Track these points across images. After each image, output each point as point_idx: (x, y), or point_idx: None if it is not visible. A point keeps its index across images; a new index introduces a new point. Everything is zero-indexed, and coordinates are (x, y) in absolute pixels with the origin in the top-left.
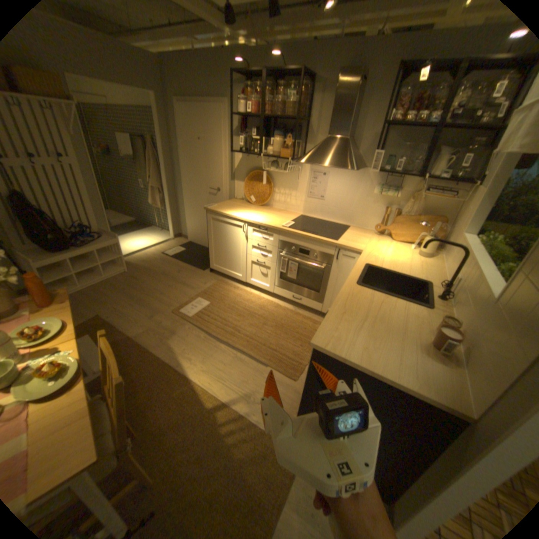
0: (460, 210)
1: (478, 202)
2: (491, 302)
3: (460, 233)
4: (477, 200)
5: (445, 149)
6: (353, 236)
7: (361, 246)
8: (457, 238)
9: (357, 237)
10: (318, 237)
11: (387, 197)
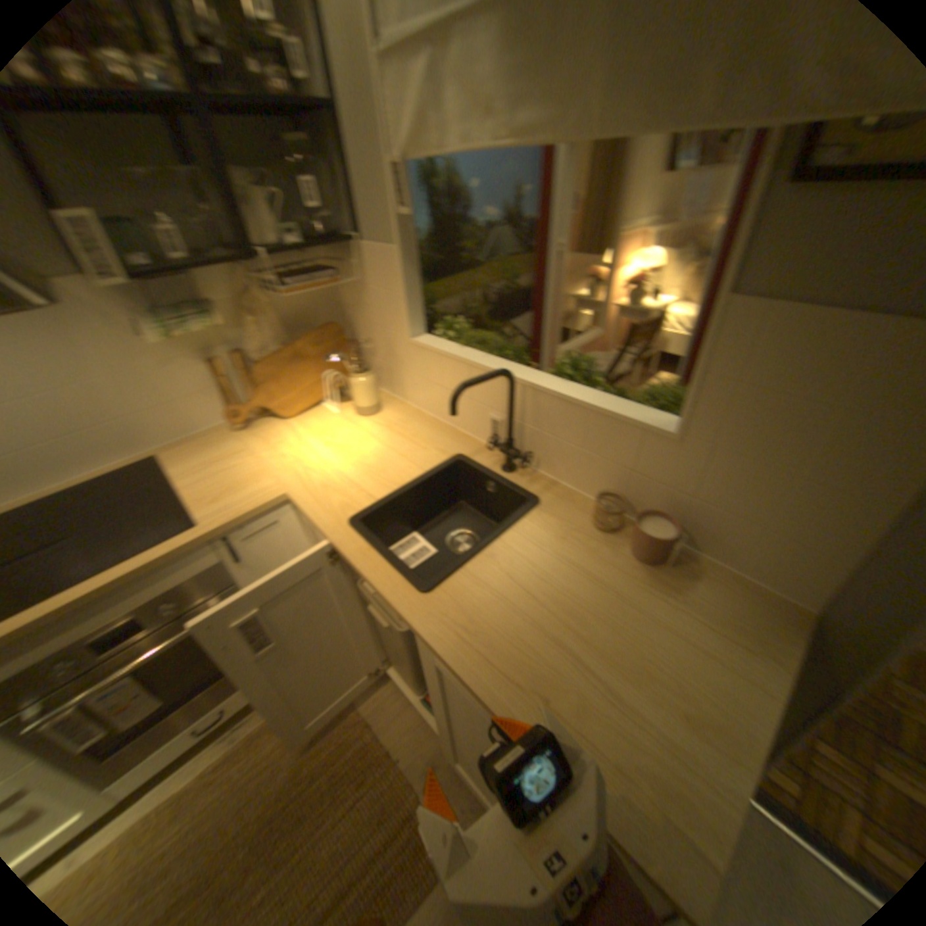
0: (336, 298)
1: (389, 273)
2: (657, 439)
3: (393, 341)
4: (378, 271)
5: (230, 171)
6: (199, 474)
7: (259, 483)
8: (390, 351)
9: (212, 470)
10: (118, 565)
11: (178, 335)
